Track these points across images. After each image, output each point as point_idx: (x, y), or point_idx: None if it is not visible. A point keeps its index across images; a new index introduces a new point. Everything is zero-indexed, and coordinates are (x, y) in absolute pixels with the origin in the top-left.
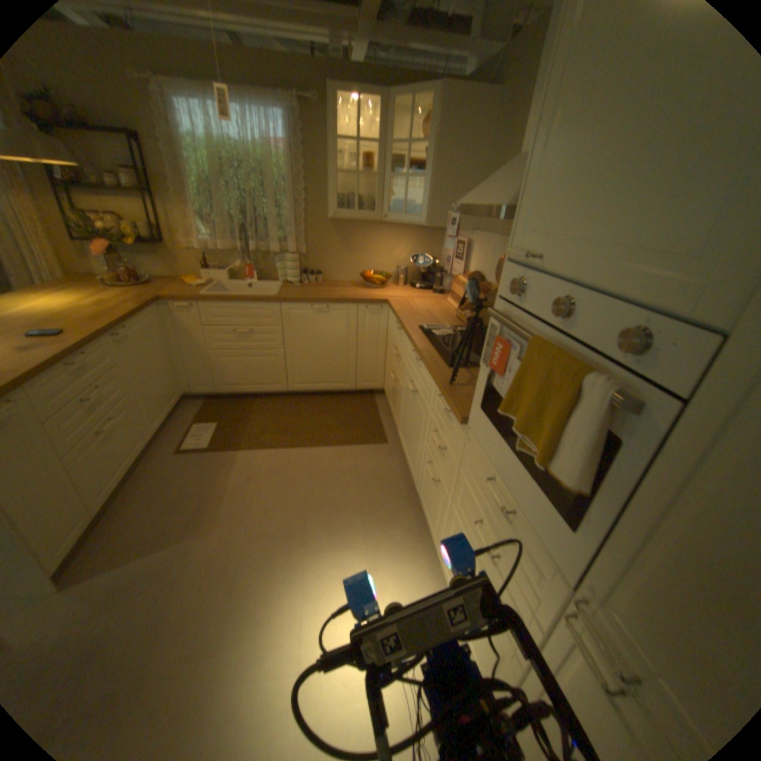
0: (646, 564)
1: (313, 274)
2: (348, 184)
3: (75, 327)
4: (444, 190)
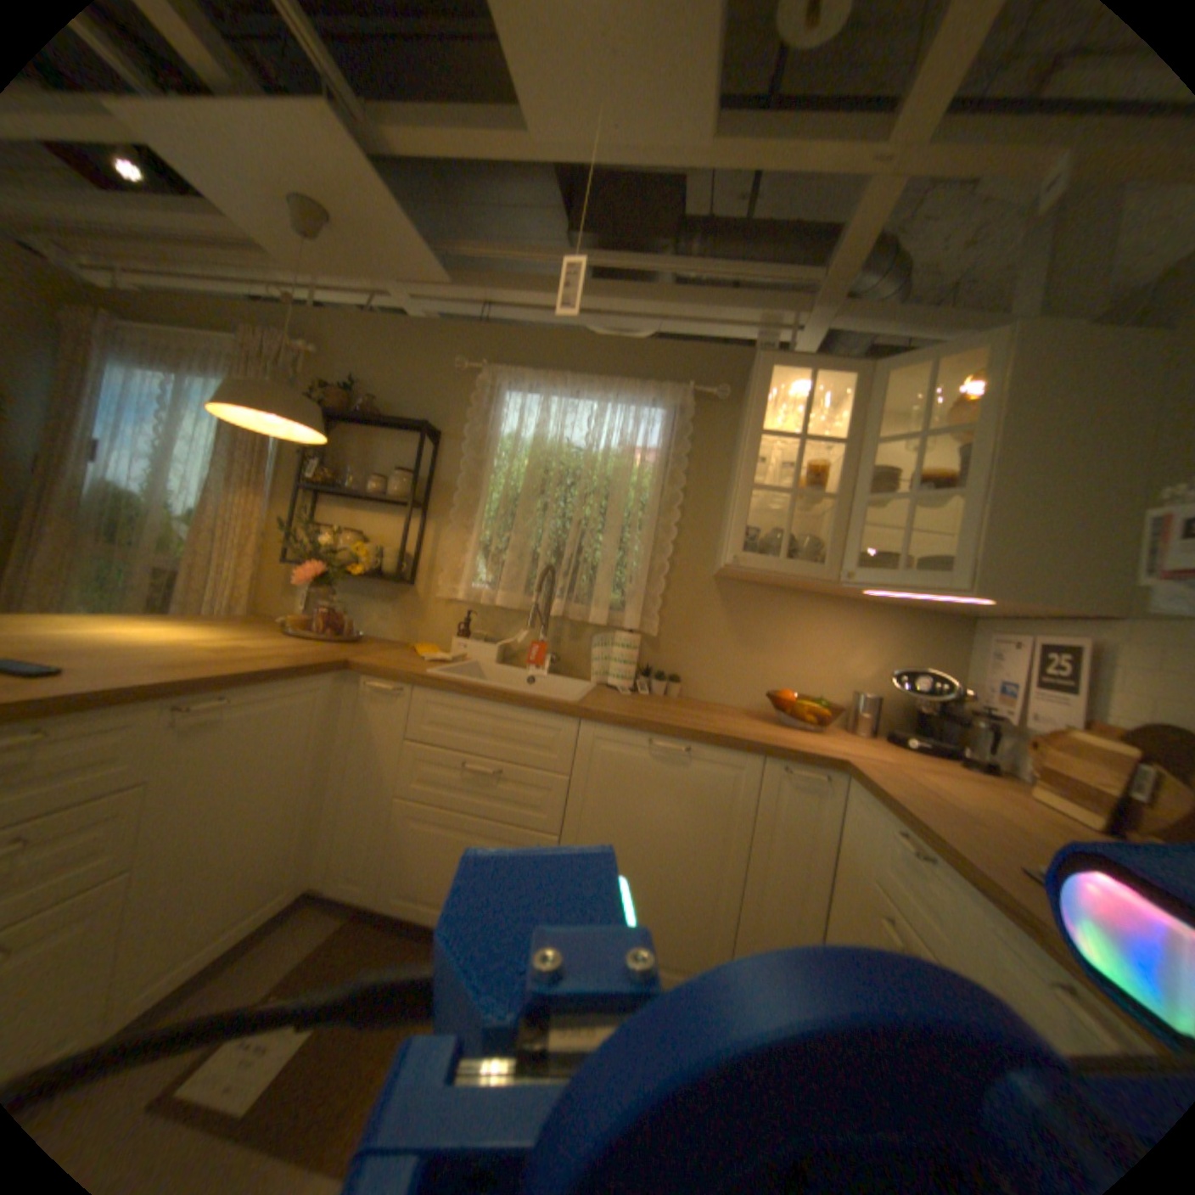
0: None
1: (663, 677)
2: (764, 523)
3: (116, 671)
4: (1024, 518)
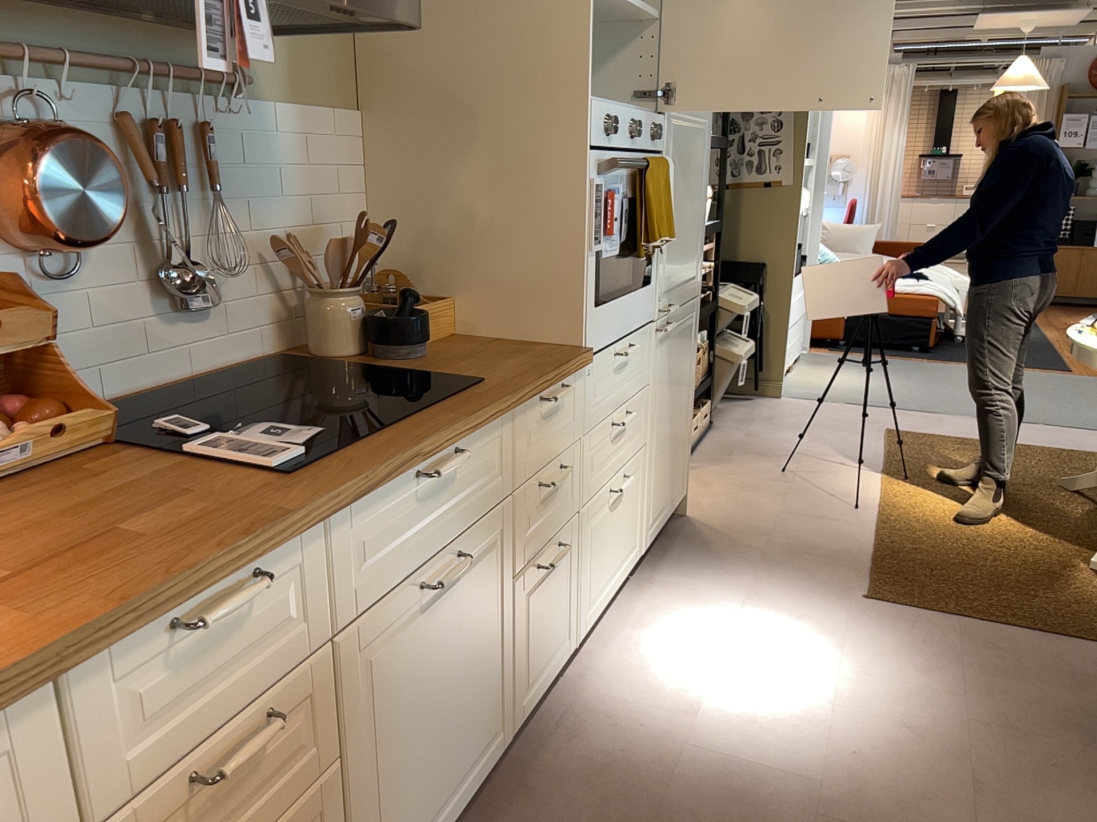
0: (664, 245)
1: None
2: None
3: None
4: None
